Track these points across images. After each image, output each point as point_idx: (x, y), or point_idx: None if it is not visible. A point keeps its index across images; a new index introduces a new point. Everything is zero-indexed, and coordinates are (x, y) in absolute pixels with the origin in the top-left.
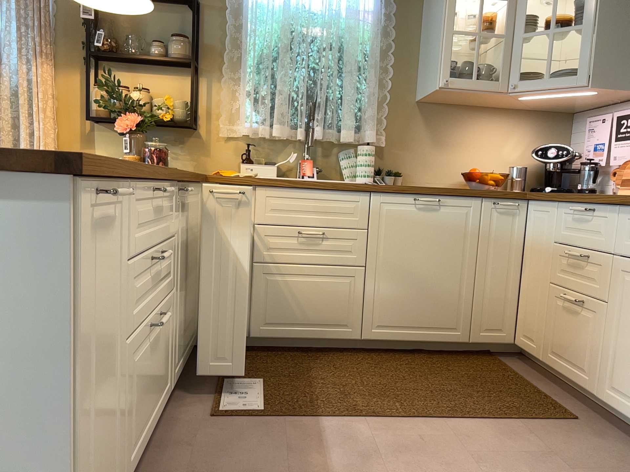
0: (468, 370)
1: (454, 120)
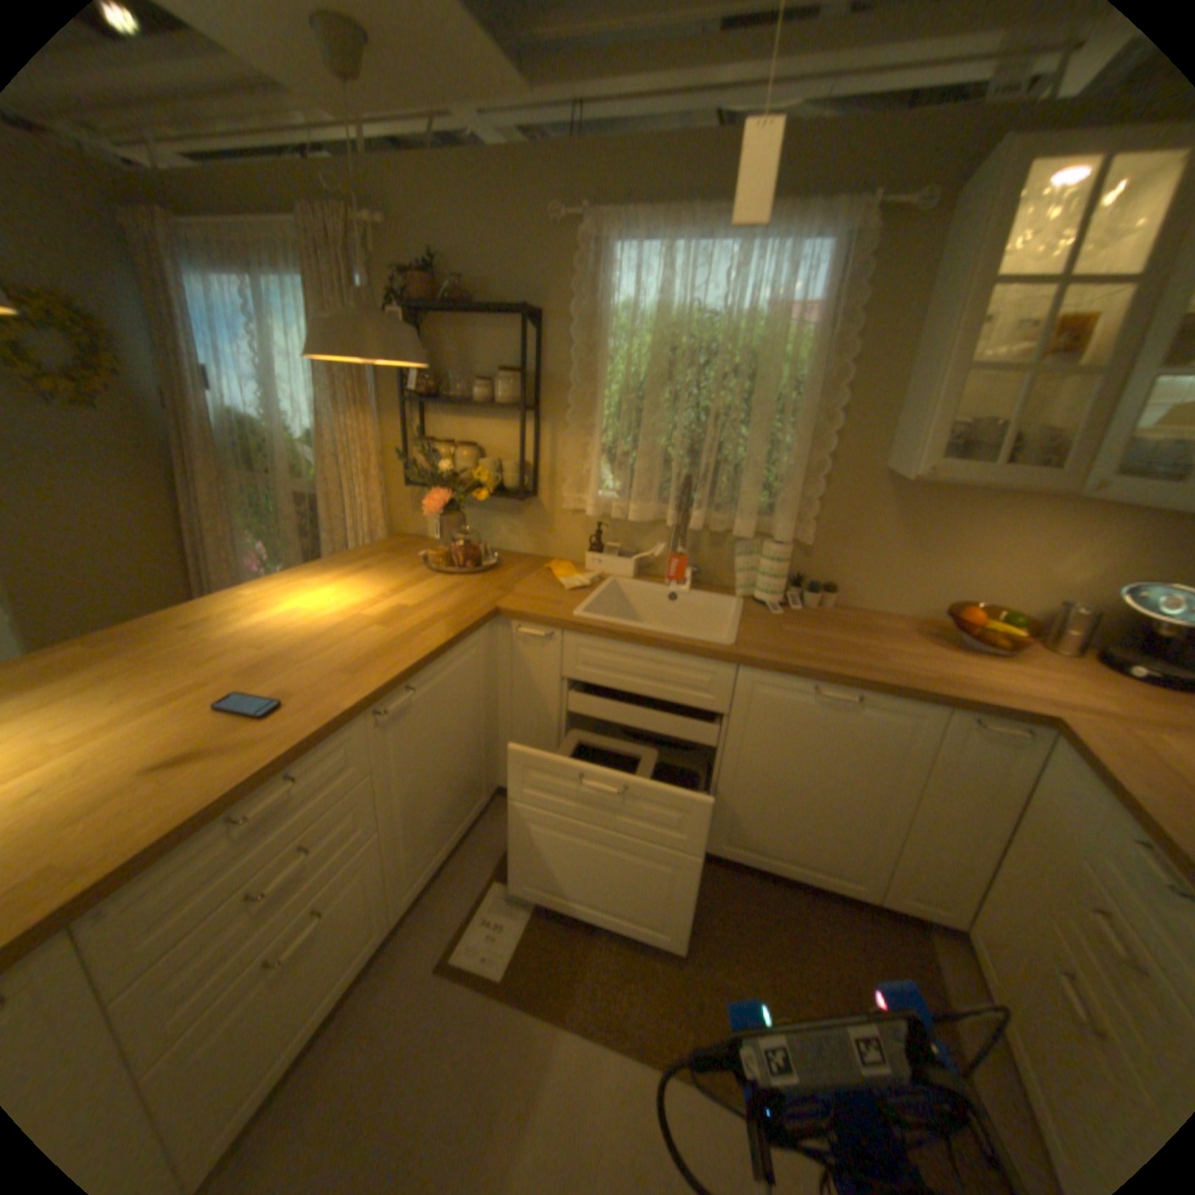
0: (859, 964)
1: (961, 506)
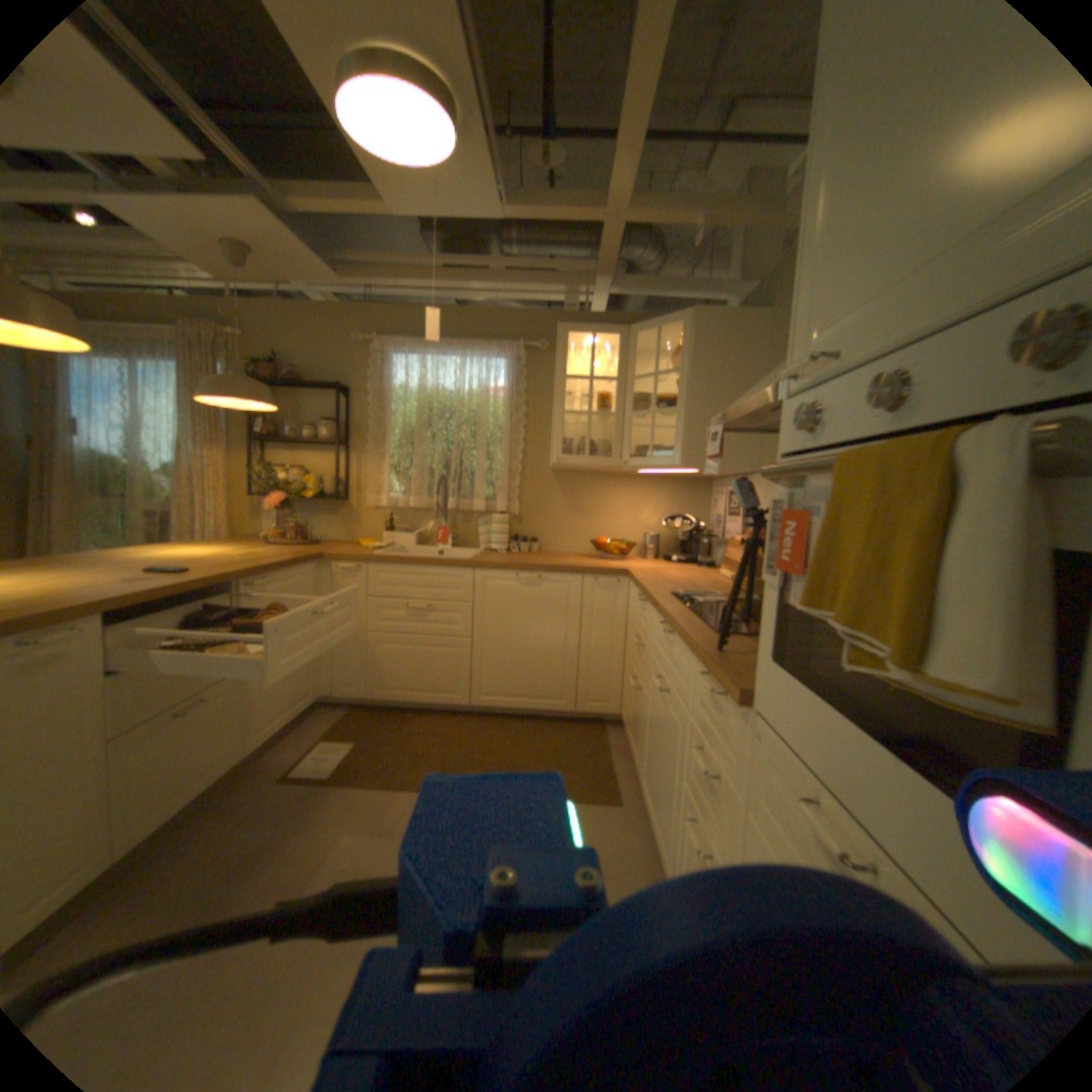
0: (560, 742)
1: (588, 489)
